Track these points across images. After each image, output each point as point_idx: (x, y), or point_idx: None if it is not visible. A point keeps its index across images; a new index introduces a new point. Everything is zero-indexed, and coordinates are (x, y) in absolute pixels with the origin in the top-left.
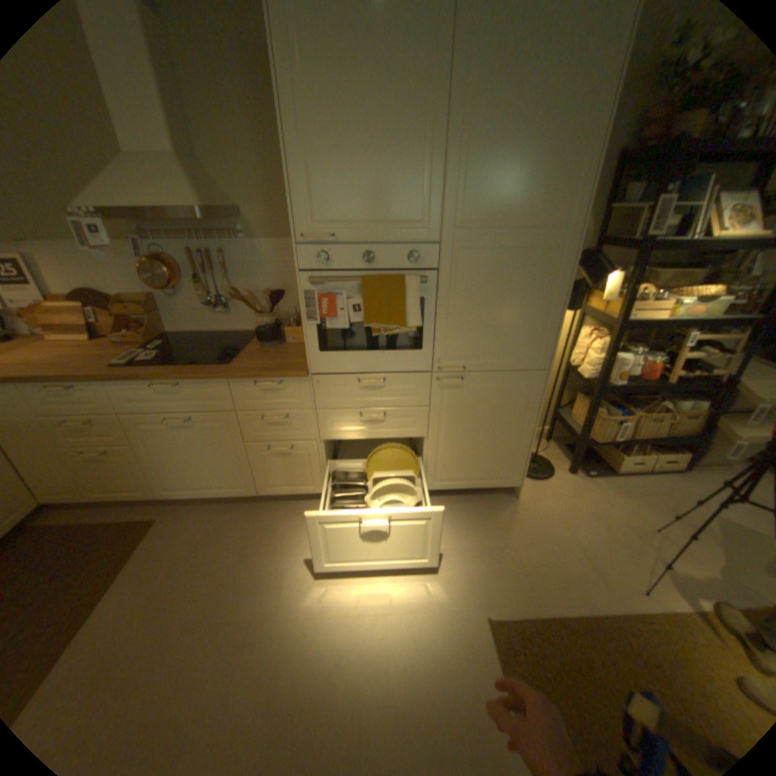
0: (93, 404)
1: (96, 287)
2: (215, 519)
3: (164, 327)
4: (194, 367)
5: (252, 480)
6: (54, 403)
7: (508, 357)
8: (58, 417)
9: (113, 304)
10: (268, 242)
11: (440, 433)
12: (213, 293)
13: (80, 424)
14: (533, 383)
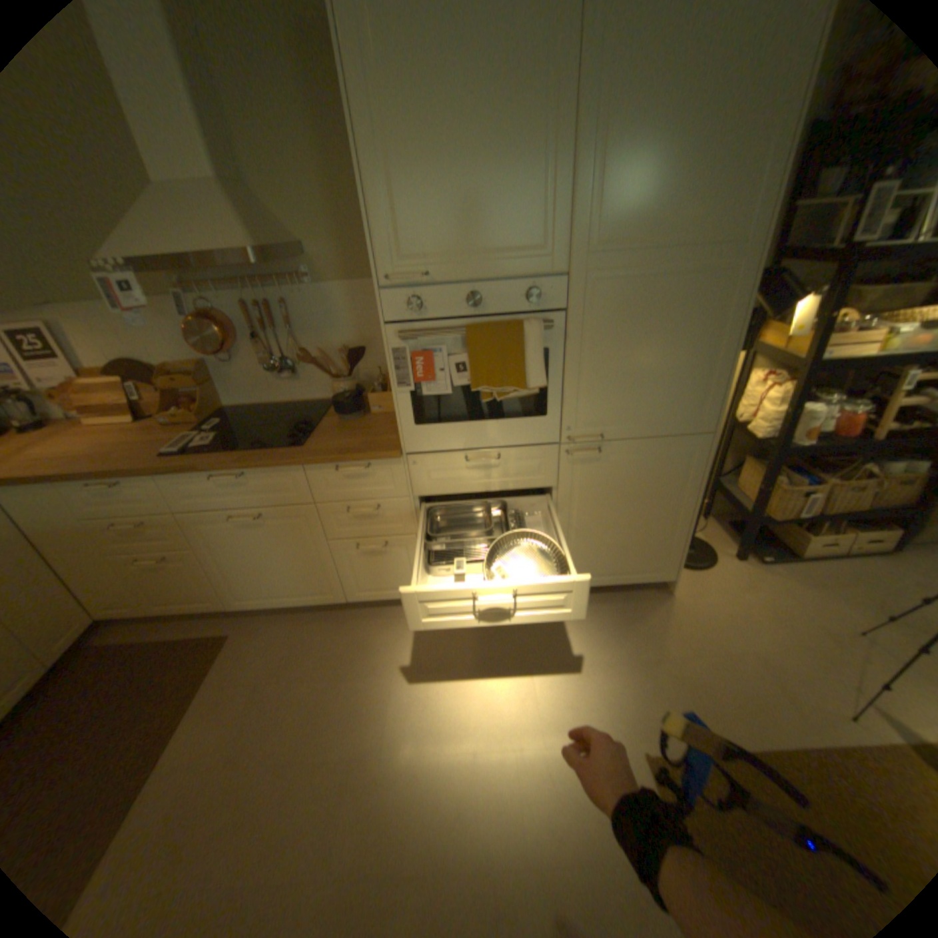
0: (144, 502)
1: (135, 356)
2: (298, 632)
3: (221, 400)
4: (261, 452)
5: (340, 585)
6: (98, 504)
7: (660, 418)
8: (105, 519)
9: (158, 376)
10: (340, 285)
11: (571, 519)
12: (276, 355)
13: (131, 527)
14: (693, 451)
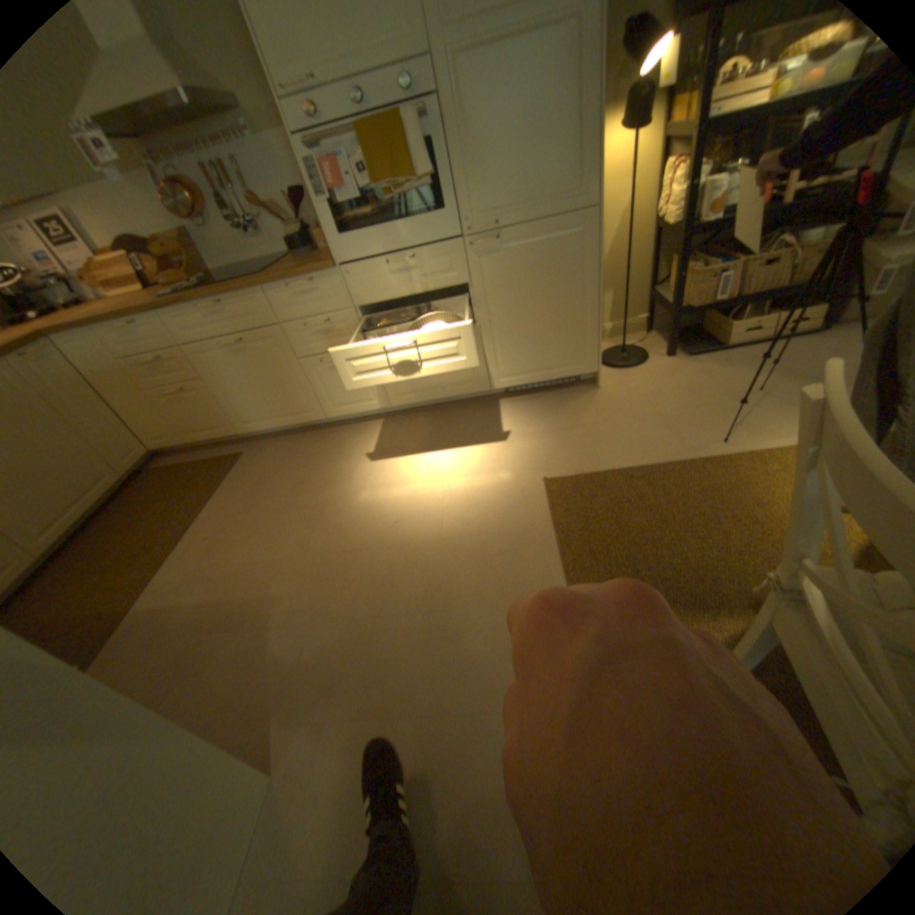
0: (156, 336)
1: (133, 230)
2: (294, 444)
3: (206, 263)
4: (230, 280)
5: (318, 400)
6: (125, 341)
7: (546, 194)
8: (133, 356)
9: (152, 243)
10: (276, 131)
11: (491, 313)
12: (239, 212)
13: (152, 358)
14: (585, 225)
